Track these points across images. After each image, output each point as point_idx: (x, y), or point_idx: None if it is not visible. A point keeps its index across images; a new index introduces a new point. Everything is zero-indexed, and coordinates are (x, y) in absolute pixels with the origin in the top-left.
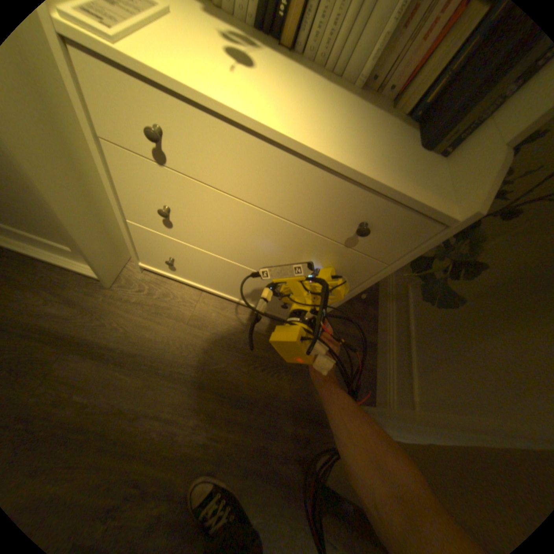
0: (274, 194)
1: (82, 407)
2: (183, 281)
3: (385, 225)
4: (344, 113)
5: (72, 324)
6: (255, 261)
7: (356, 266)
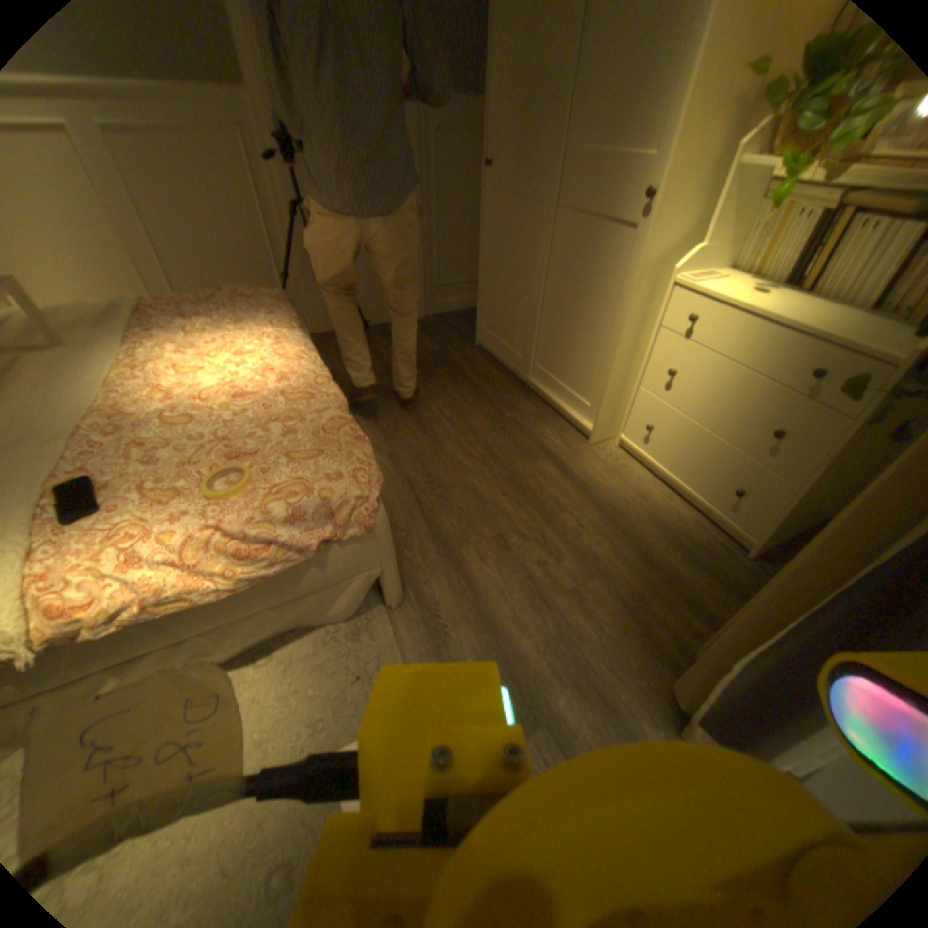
0: (755, 351)
1: (541, 485)
2: (649, 458)
3: (842, 370)
4: (830, 312)
5: (560, 450)
6: (726, 424)
7: (823, 424)
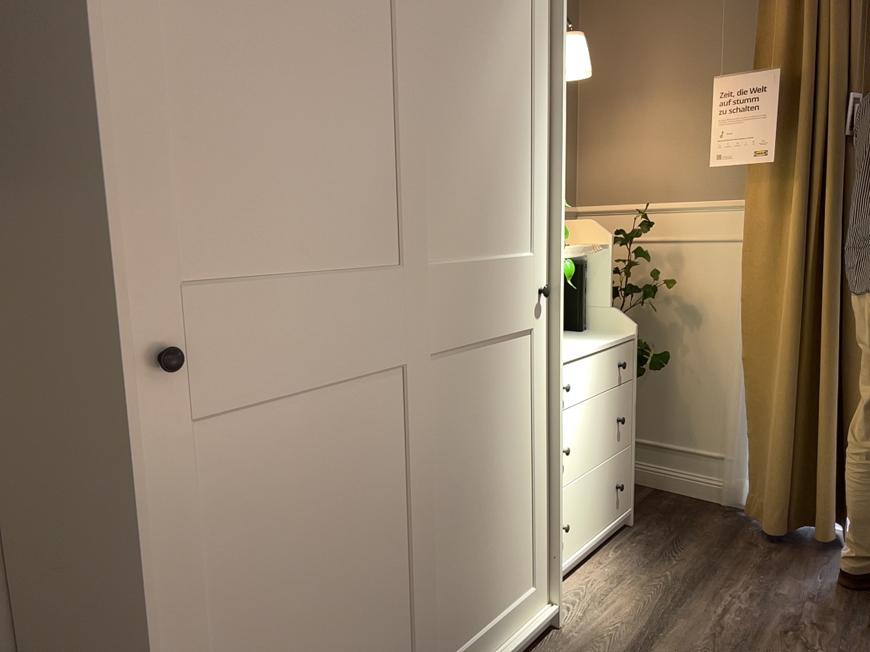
0: (596, 382)
1: None
2: (570, 562)
3: (625, 358)
4: (569, 340)
5: None
6: (599, 452)
7: (628, 396)
